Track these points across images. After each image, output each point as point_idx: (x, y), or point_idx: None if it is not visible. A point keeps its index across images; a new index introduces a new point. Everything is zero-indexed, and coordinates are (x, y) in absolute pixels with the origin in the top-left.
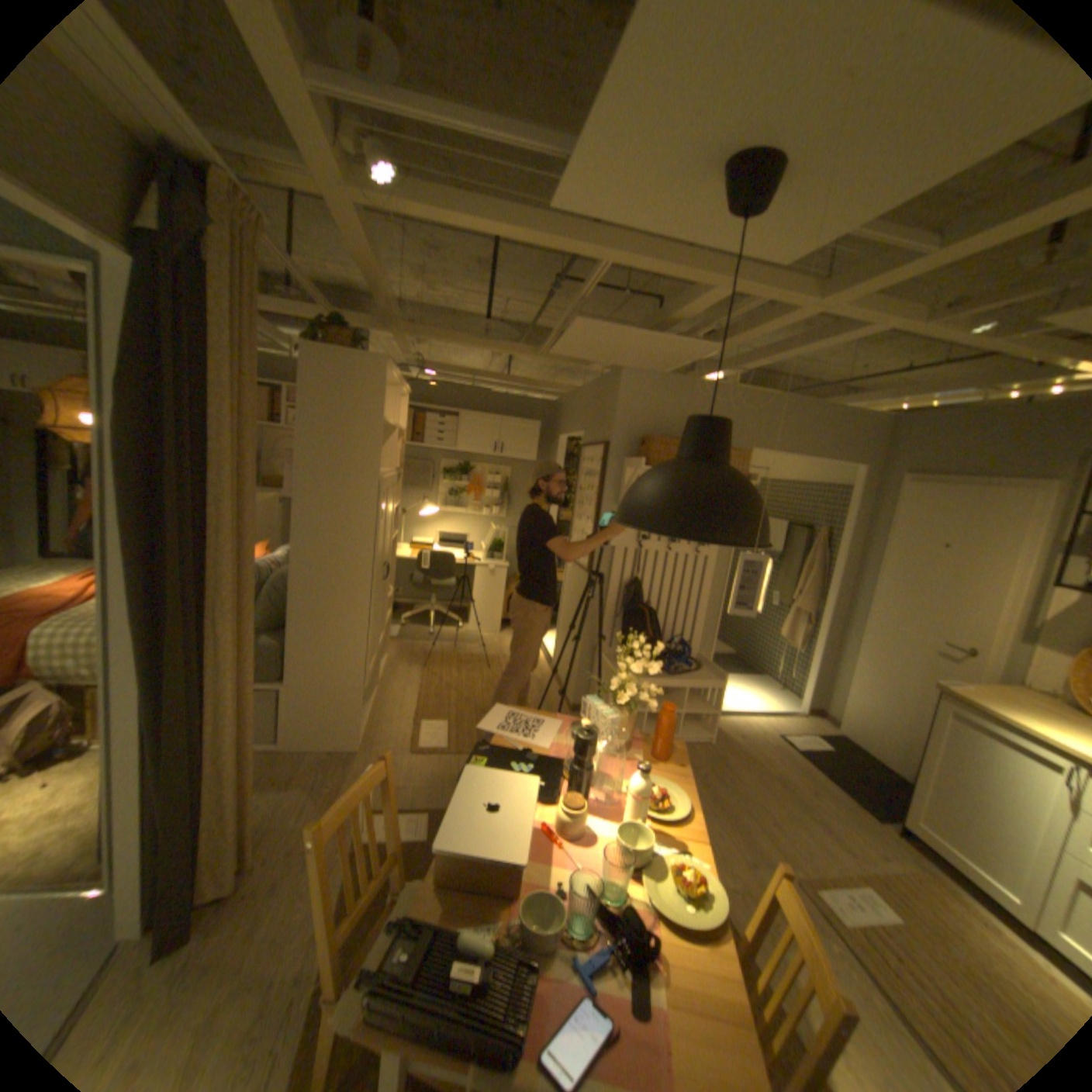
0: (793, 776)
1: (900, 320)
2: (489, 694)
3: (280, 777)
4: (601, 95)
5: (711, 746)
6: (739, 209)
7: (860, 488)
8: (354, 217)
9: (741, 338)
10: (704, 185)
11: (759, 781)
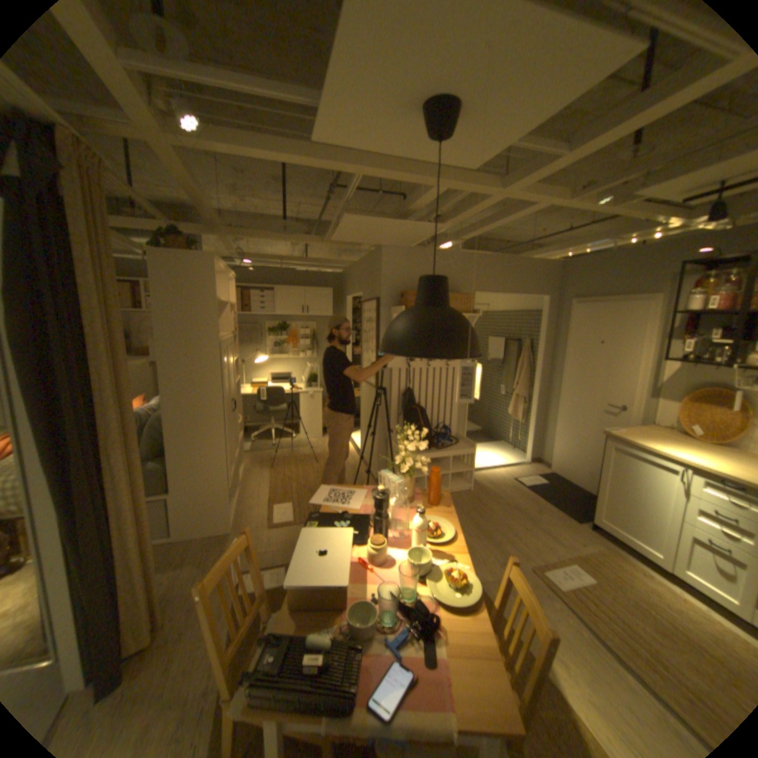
0: (524, 503)
1: (554, 199)
2: (319, 480)
3: (175, 559)
4: (330, 65)
5: (470, 492)
6: (436, 135)
7: (546, 311)
8: (173, 155)
9: (457, 219)
10: (411, 121)
11: (502, 510)
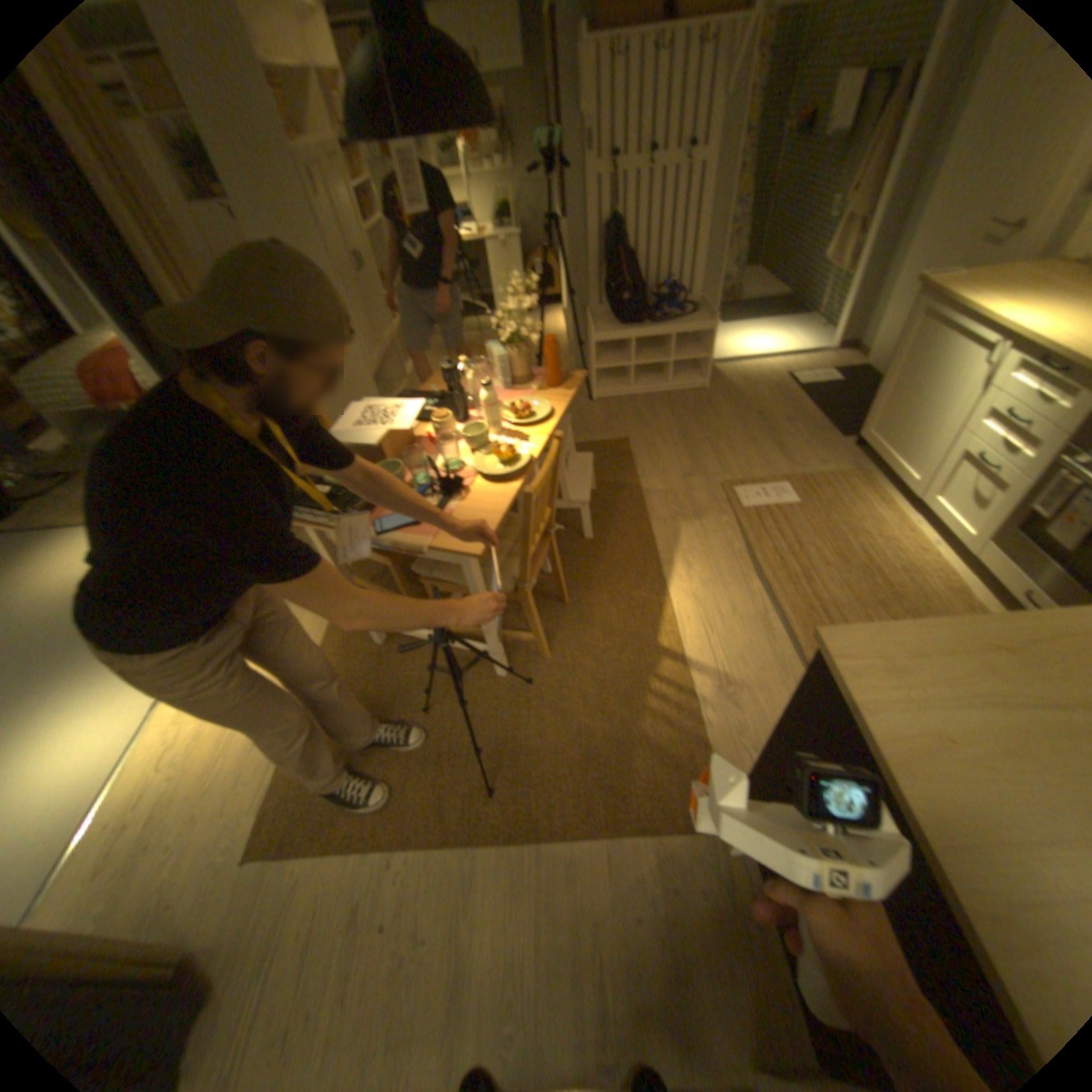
0: (774, 407)
1: None
2: None
3: None
4: None
5: (700, 391)
6: None
7: None
8: None
9: None
10: None
11: (733, 414)
